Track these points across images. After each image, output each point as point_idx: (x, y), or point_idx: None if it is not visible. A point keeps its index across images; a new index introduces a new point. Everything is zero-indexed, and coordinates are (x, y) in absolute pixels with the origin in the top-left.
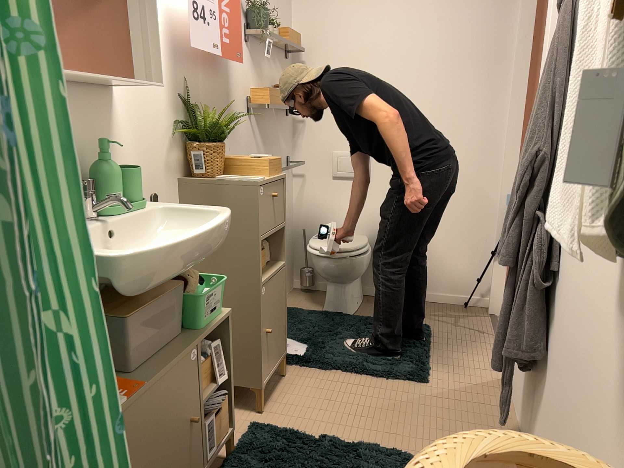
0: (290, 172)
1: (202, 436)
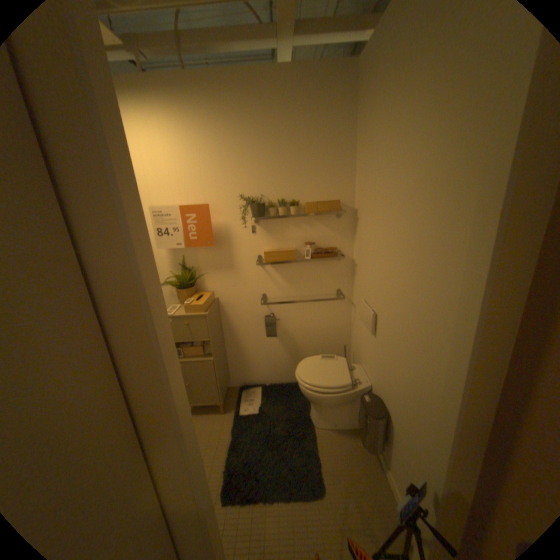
0: (342, 300)
1: None
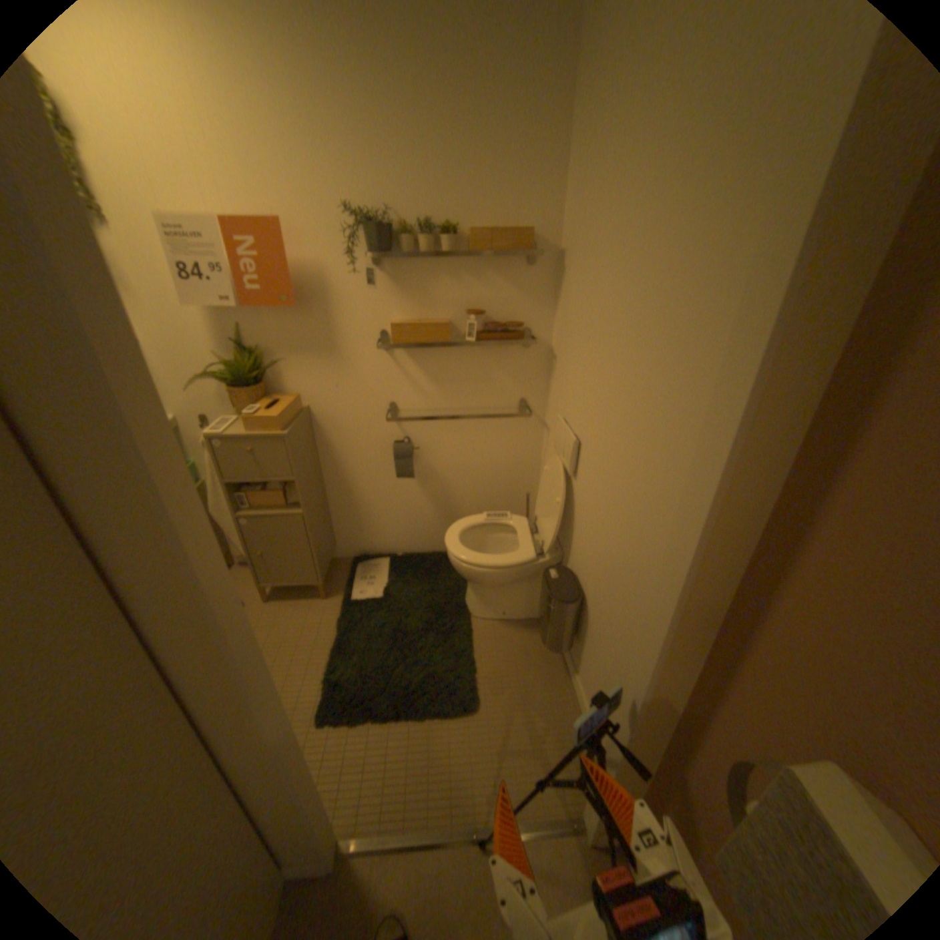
0: (528, 418)
1: None
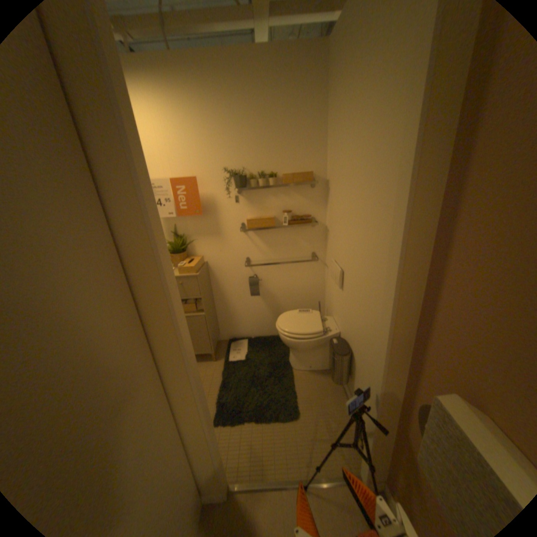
0: (317, 262)
1: None
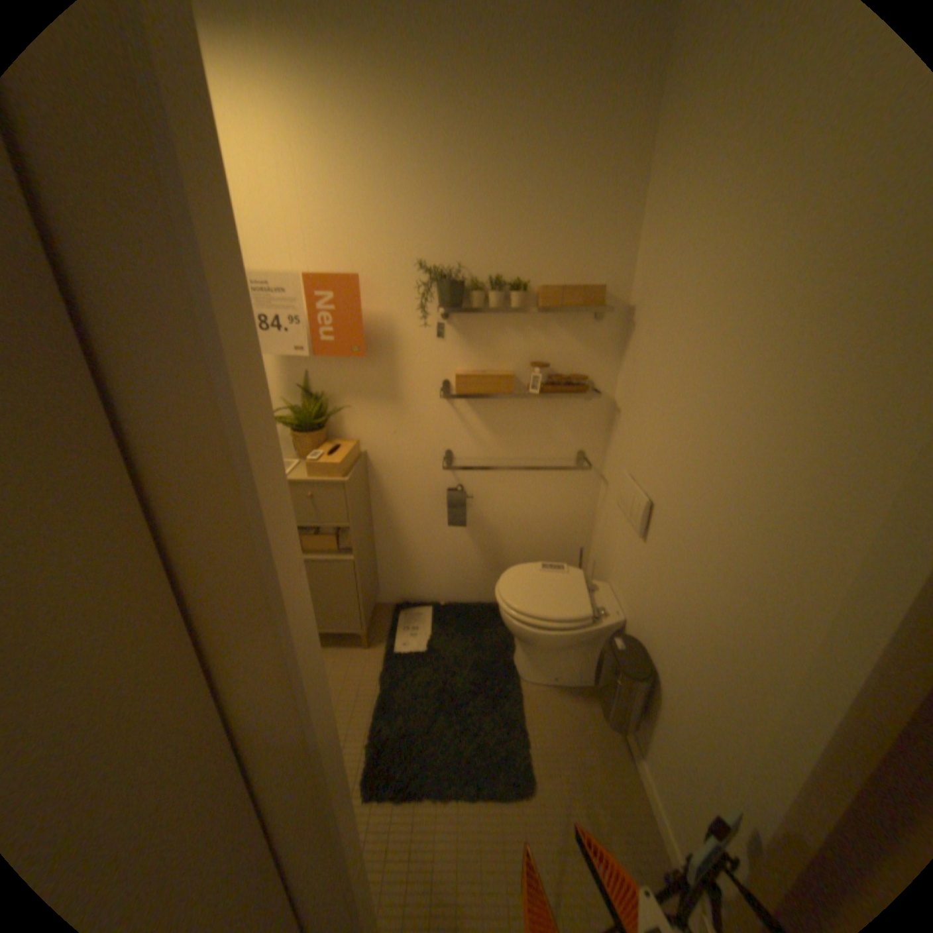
0: (585, 469)
1: None
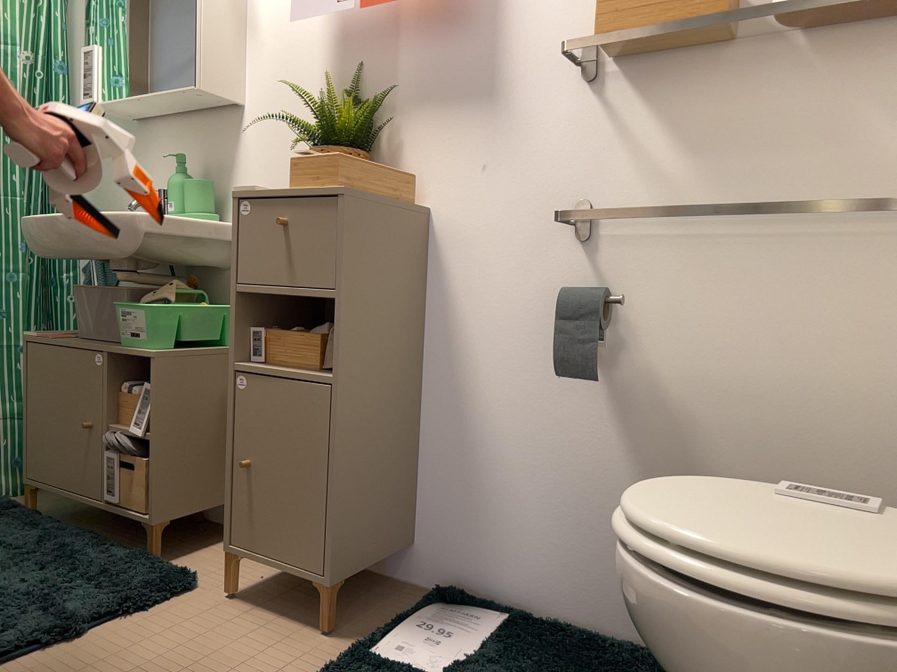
0: None
1: (97, 460)
